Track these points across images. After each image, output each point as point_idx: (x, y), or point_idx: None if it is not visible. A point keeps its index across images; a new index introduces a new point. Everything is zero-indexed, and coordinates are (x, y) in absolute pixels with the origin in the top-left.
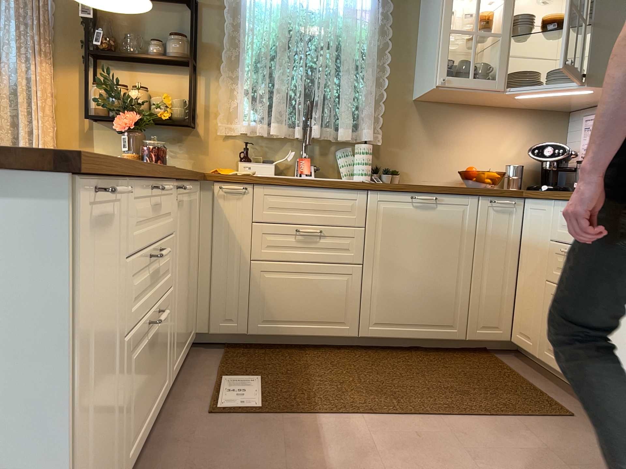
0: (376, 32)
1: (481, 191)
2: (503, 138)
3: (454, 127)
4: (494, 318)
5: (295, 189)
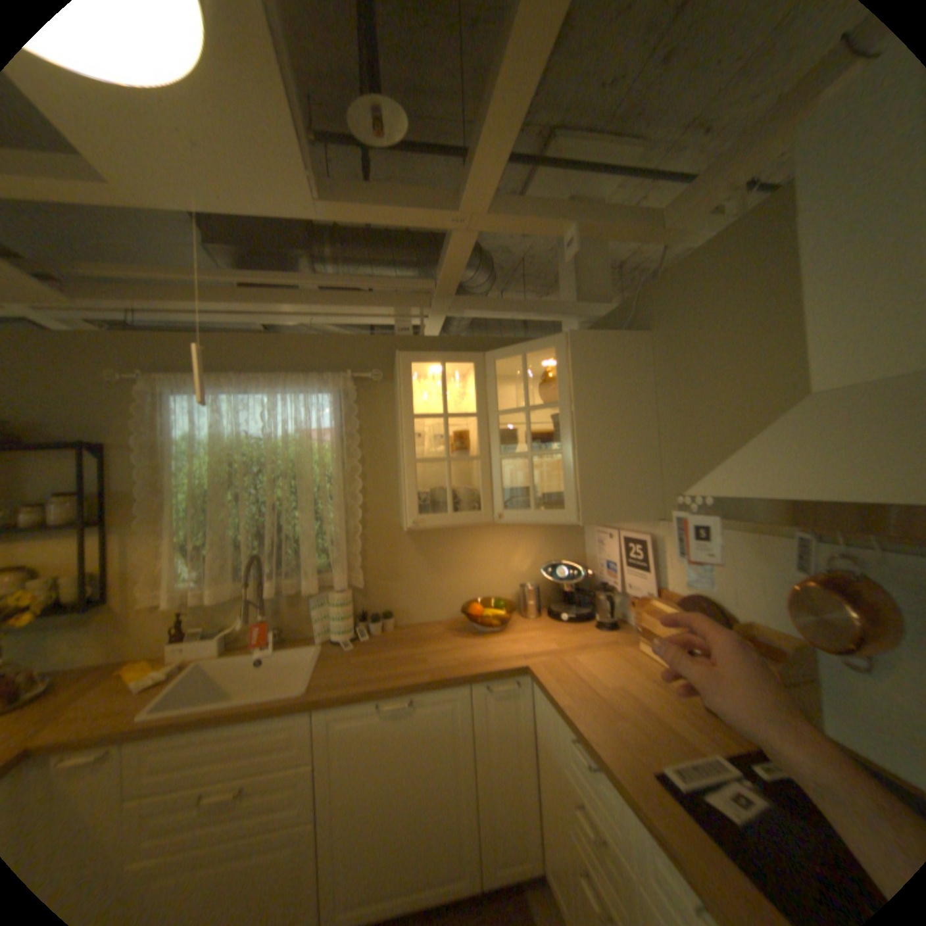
0: (344, 451)
1: (471, 679)
2: (513, 550)
3: (454, 546)
4: (516, 848)
5: (193, 733)
